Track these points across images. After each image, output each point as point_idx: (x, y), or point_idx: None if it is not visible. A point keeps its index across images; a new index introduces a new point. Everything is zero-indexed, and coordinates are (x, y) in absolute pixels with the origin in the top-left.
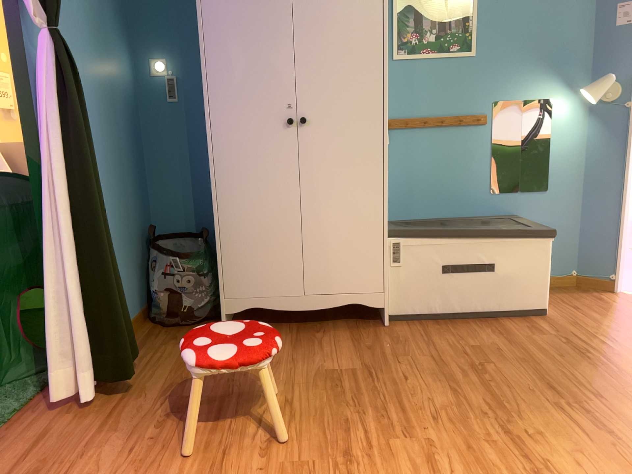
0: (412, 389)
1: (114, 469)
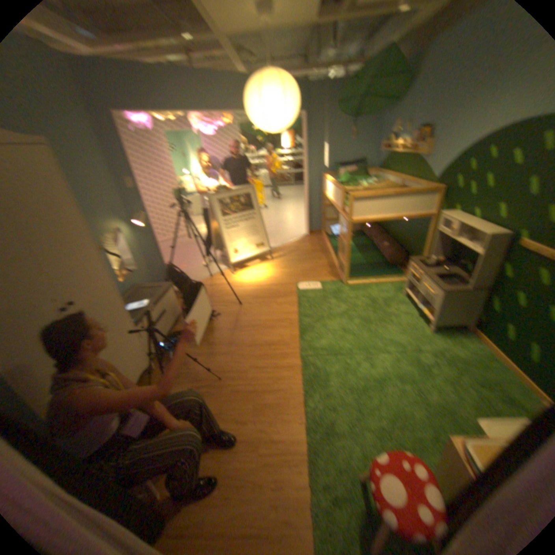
0: (214, 364)
1: (242, 494)
